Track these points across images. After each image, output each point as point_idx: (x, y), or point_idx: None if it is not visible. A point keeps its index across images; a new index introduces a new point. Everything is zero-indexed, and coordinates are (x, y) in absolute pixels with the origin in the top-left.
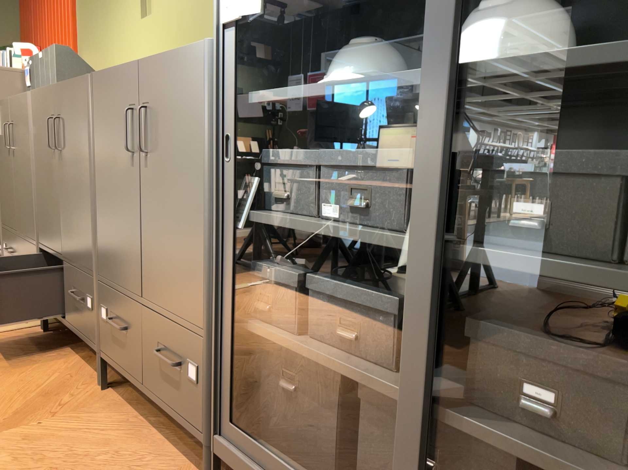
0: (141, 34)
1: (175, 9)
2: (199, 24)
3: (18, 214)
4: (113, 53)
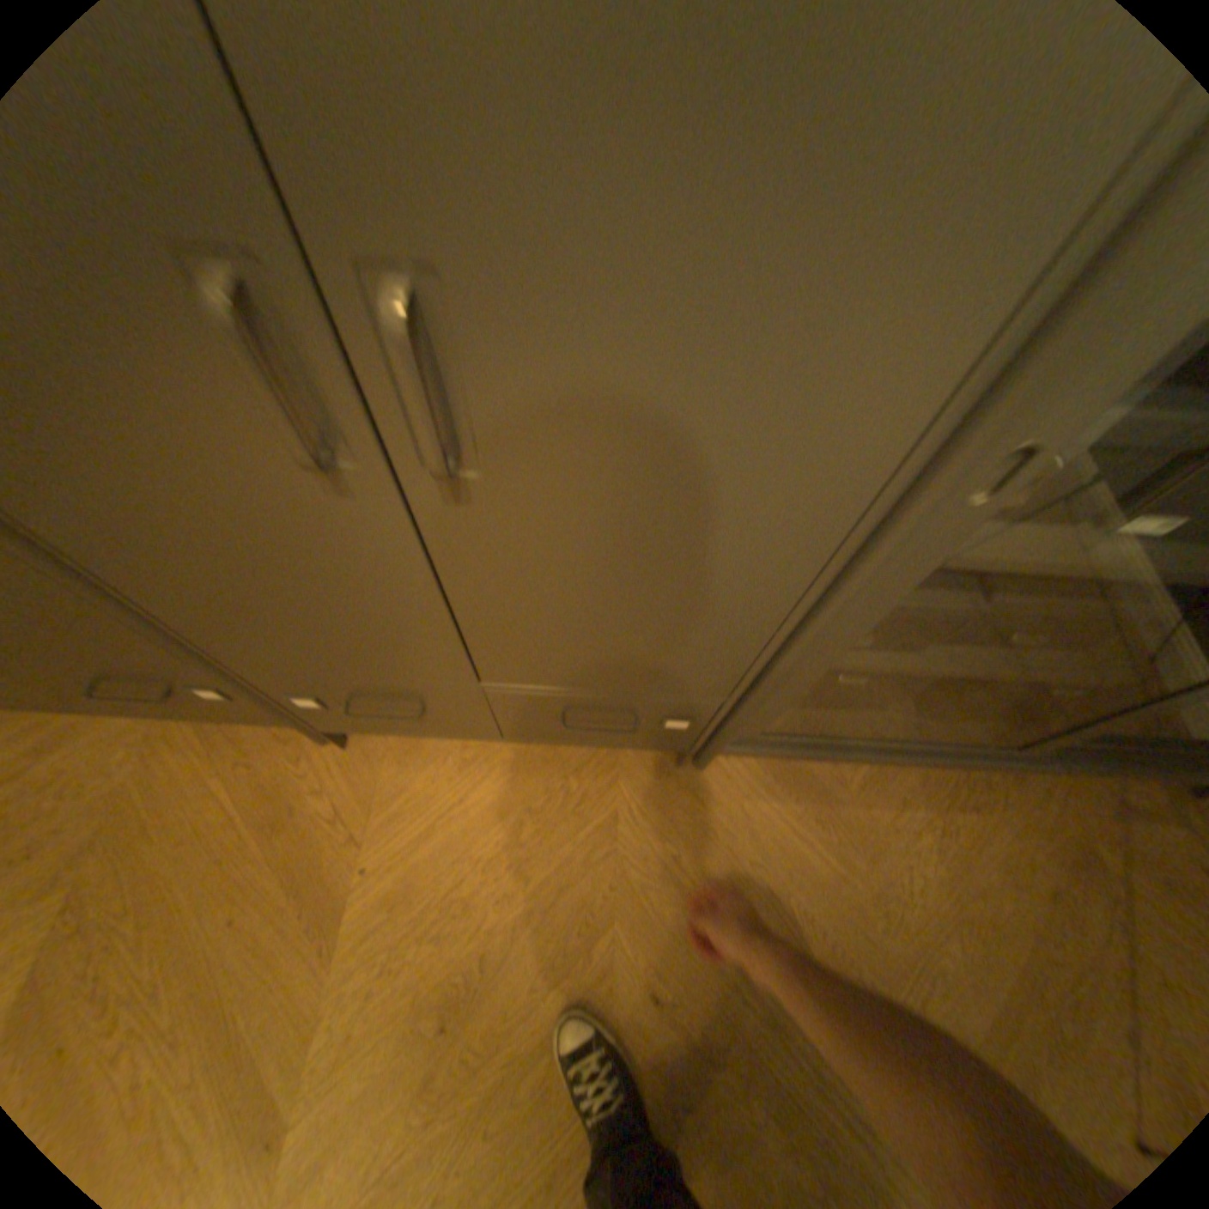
0: None
1: None
2: None
3: None
4: None
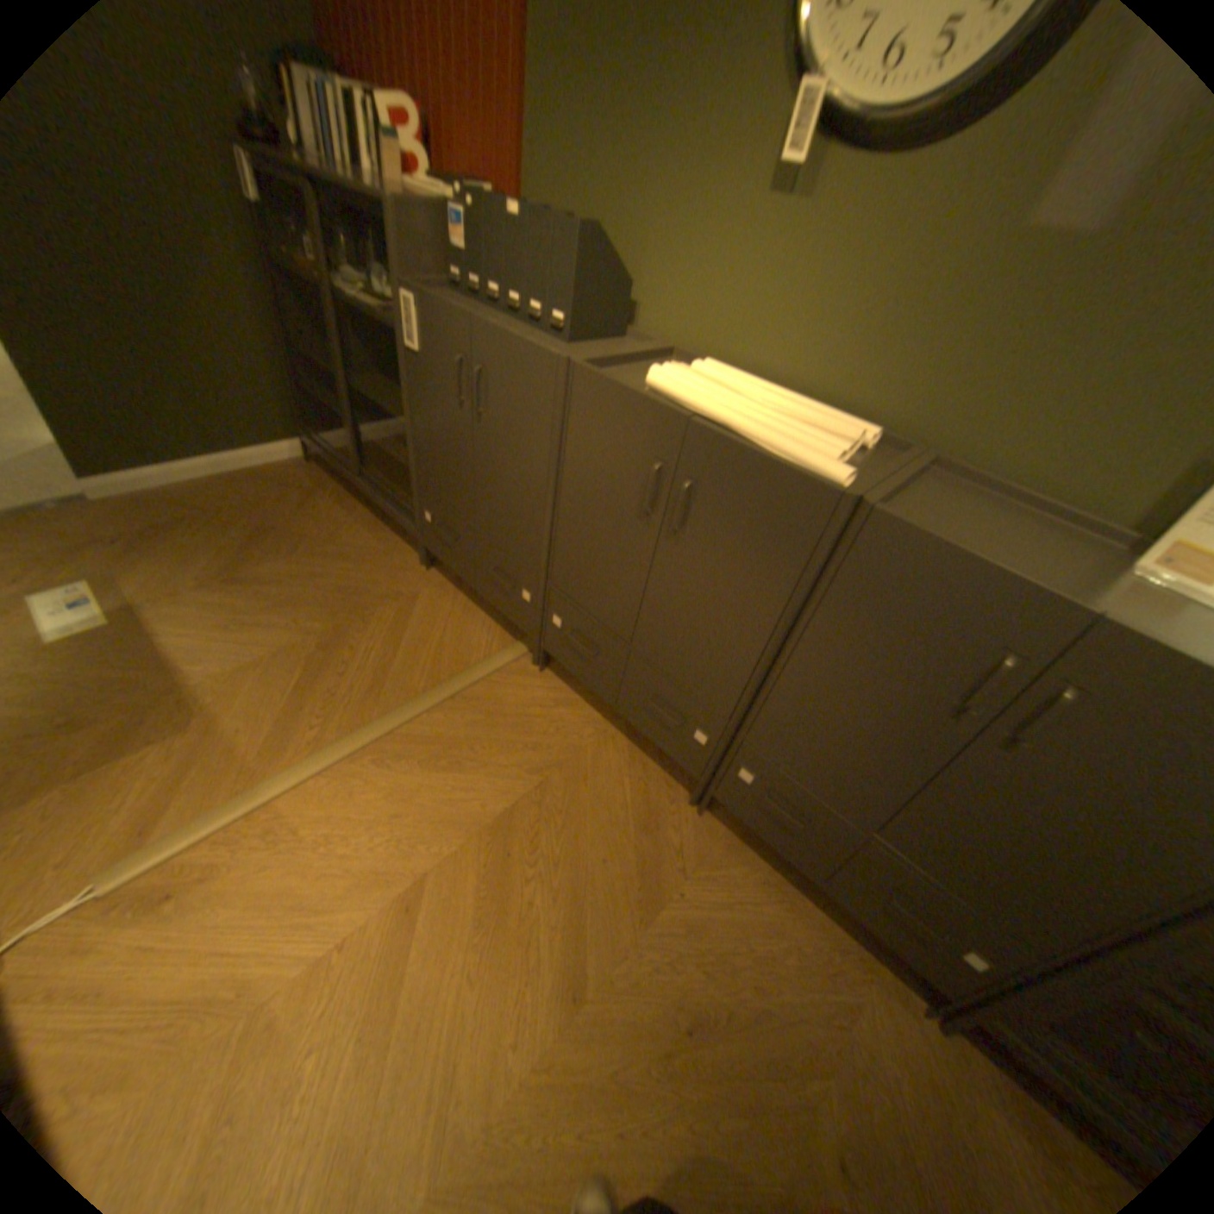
0: (758, 223)
1: (905, 229)
2: (974, 307)
3: (480, 506)
4: (649, 217)
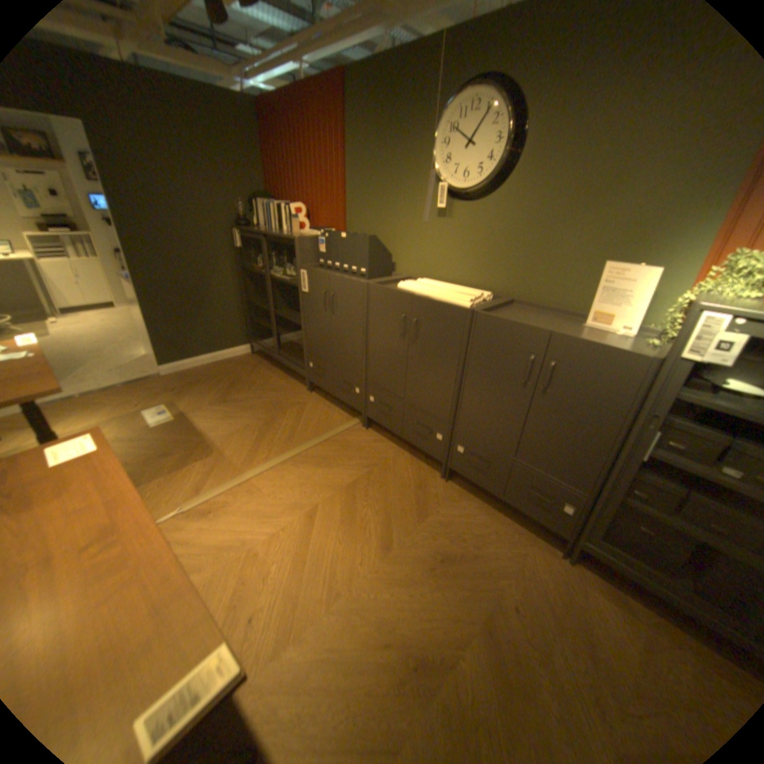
0: (435, 228)
1: (484, 223)
2: (513, 245)
3: (335, 352)
4: (396, 231)
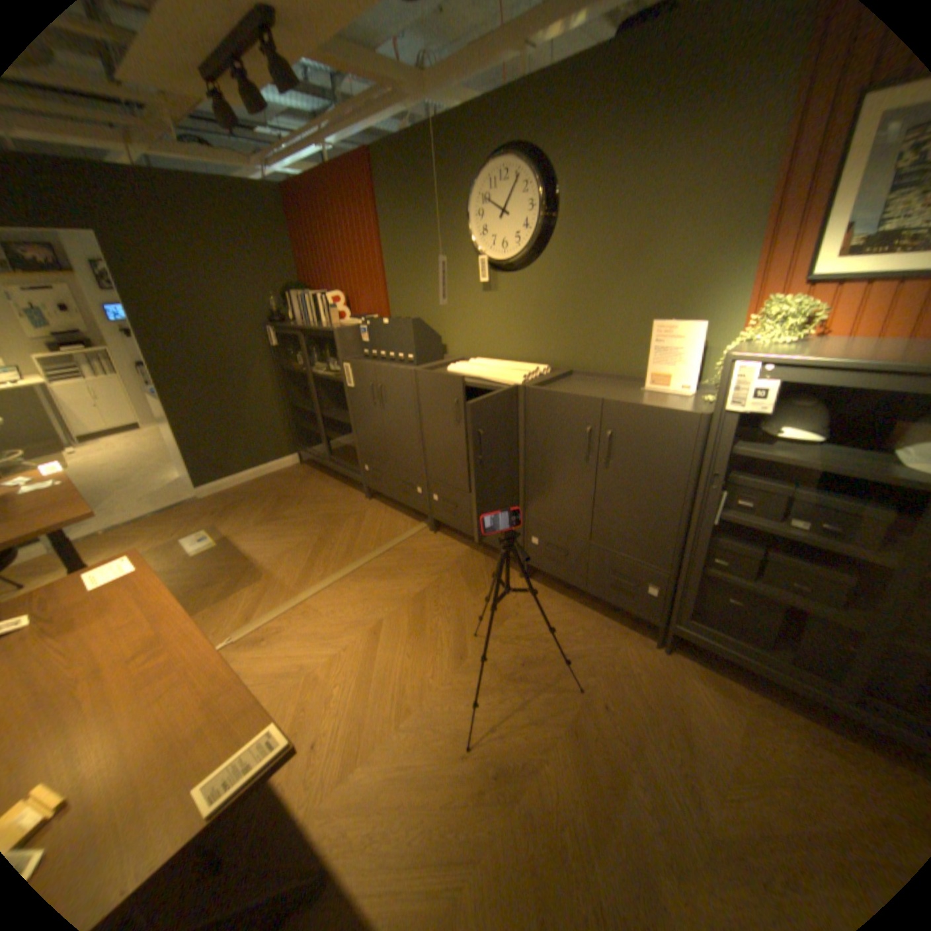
0: (483, 304)
1: (532, 294)
2: (564, 313)
3: (391, 451)
4: (443, 312)
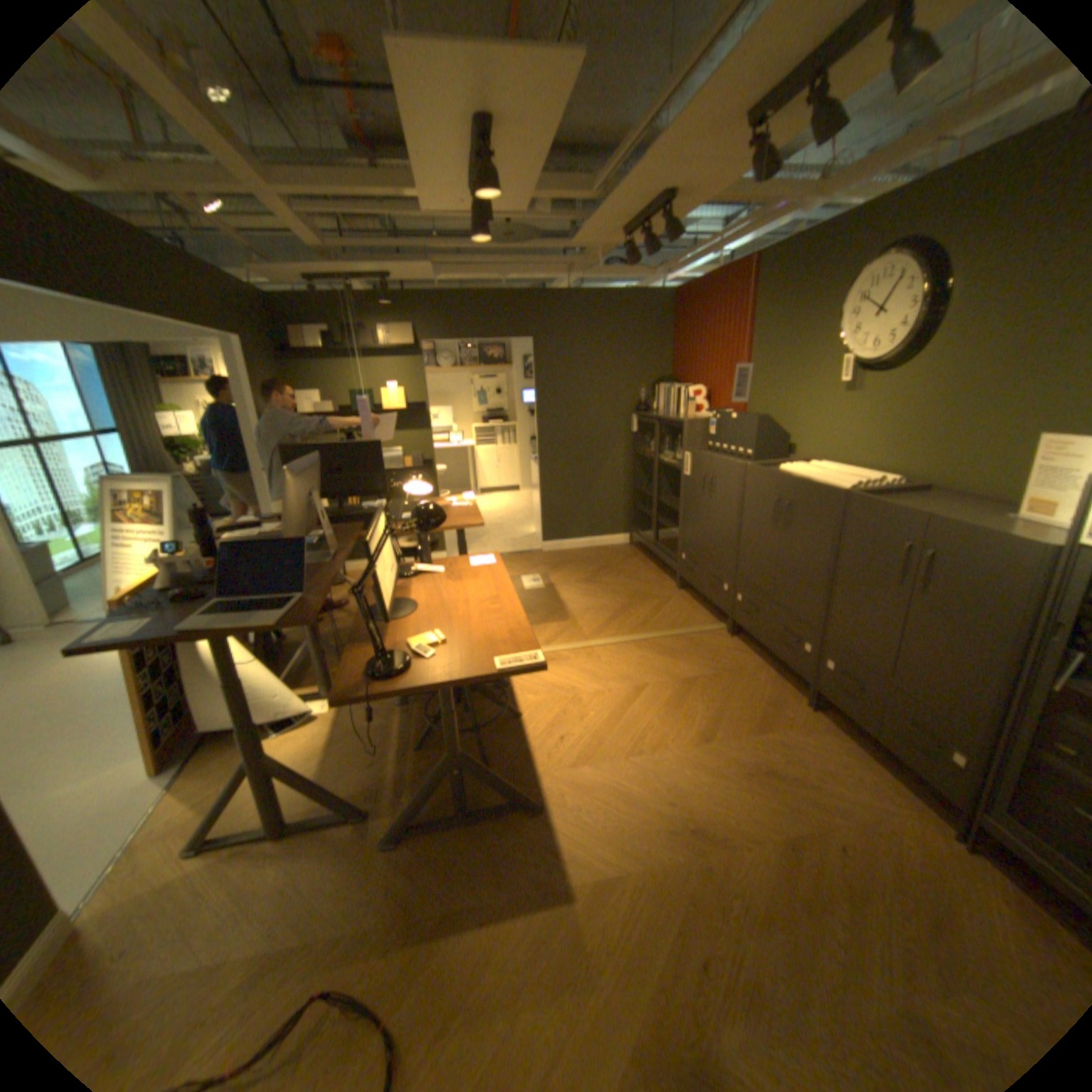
0: (843, 403)
1: (901, 395)
2: (936, 419)
3: (708, 542)
4: (799, 409)
